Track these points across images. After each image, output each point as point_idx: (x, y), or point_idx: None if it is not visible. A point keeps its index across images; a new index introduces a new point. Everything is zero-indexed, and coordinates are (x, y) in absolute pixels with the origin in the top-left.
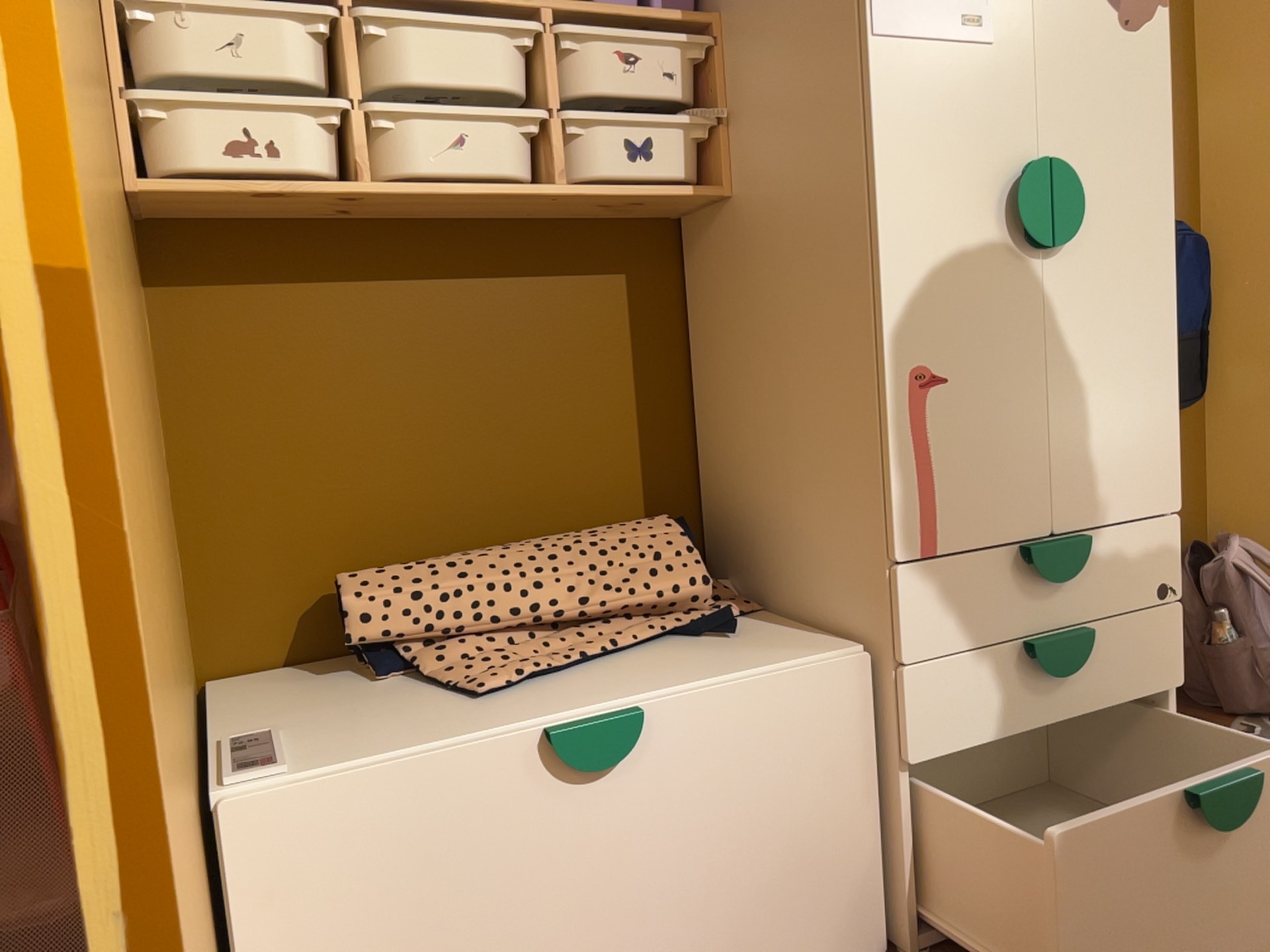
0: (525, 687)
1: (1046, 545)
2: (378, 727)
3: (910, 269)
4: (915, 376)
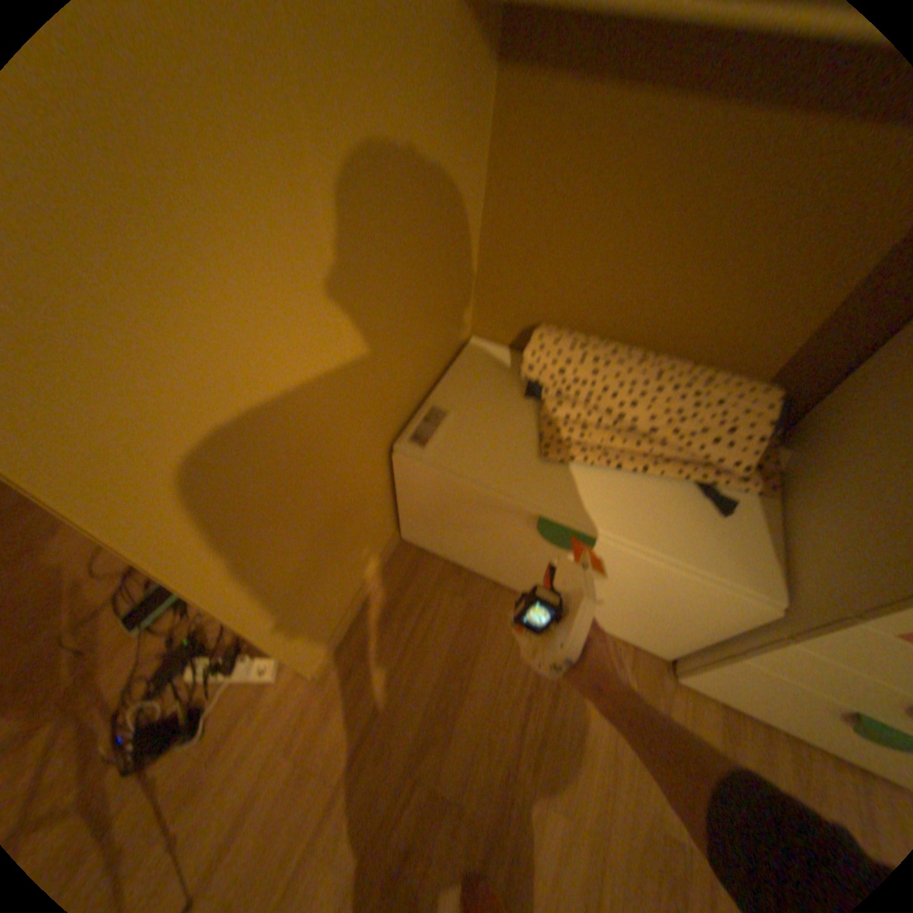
0: (570, 464)
1: None
2: (487, 441)
3: None
4: None
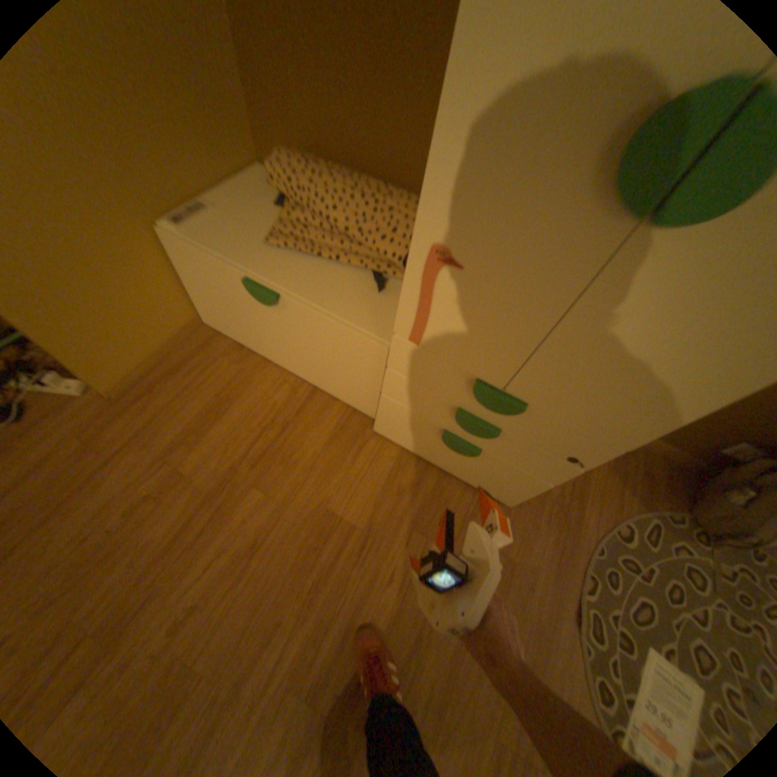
0: (284, 252)
1: (484, 391)
2: (229, 232)
3: (461, 159)
4: (435, 250)
